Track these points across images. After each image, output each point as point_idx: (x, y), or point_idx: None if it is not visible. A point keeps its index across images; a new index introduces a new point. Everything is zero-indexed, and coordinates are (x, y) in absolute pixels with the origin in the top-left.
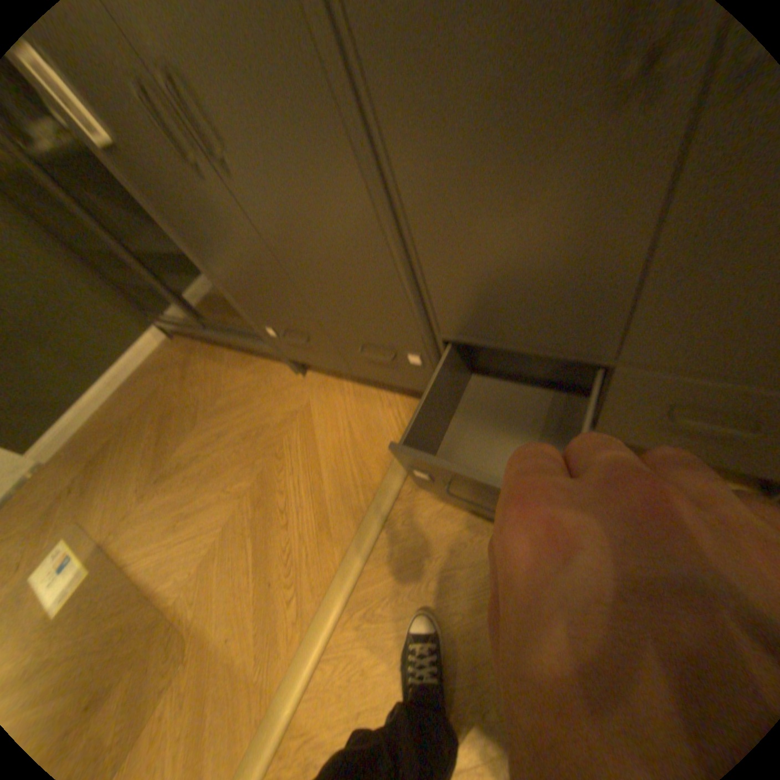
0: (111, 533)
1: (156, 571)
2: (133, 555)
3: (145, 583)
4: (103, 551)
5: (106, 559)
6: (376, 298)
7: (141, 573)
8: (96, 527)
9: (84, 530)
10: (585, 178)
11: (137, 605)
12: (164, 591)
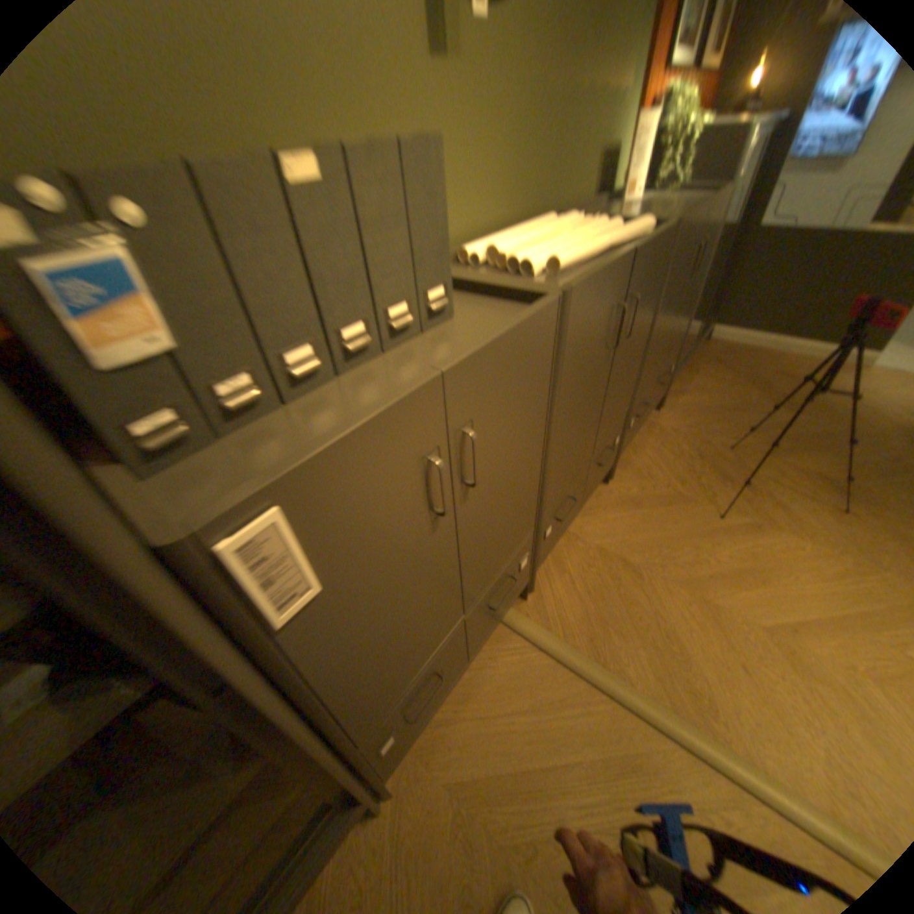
0: None
1: None
2: None
3: None
4: None
5: None
6: (521, 523)
7: None
8: None
9: None
10: (598, 384)
11: None
12: None
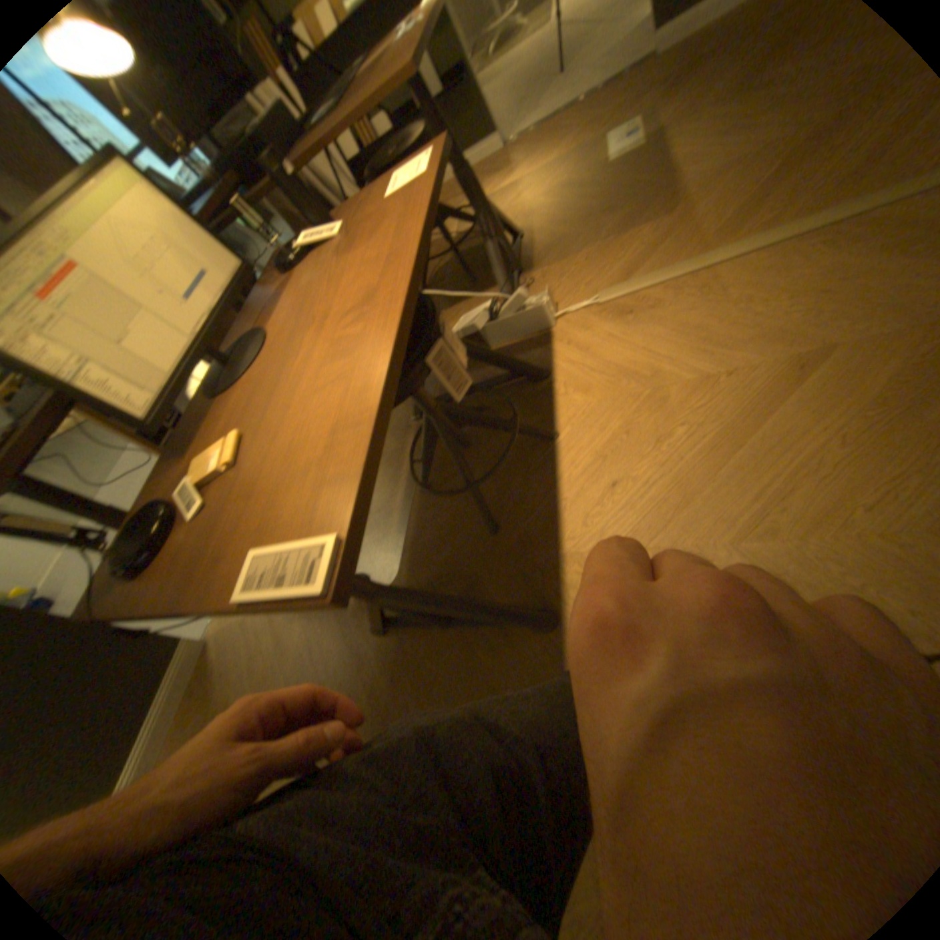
0: (674, 120)
1: (689, 156)
2: (680, 140)
3: (676, 160)
4: (661, 131)
5: (660, 137)
6: None
7: (677, 153)
8: (666, 113)
9: (656, 112)
10: None
11: (662, 171)
12: (686, 170)
